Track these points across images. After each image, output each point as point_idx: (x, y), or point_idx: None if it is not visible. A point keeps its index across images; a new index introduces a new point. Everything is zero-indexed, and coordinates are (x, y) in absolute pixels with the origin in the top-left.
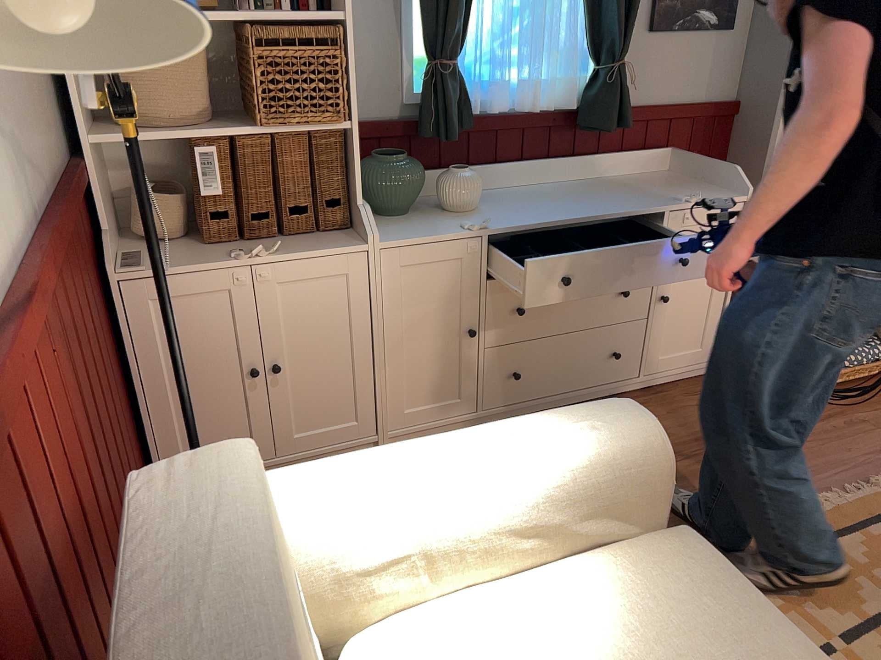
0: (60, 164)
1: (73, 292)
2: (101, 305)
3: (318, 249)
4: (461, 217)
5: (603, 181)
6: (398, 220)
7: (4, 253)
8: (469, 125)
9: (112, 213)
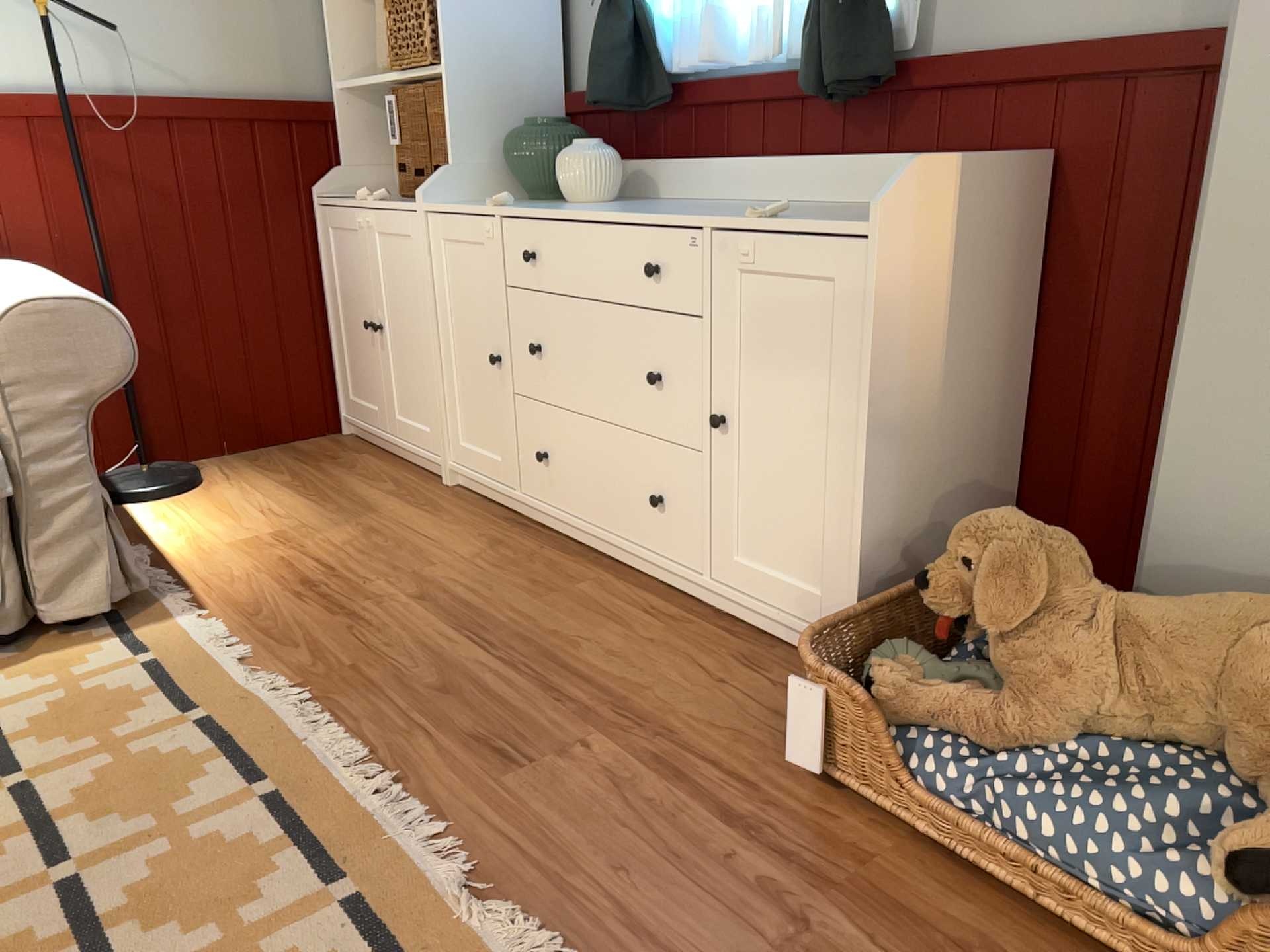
0: (282, 97)
1: (187, 169)
2: (297, 219)
3: (402, 206)
4: (547, 205)
5: (846, 207)
6: (516, 203)
7: (28, 89)
8: (665, 93)
9: (391, 166)
